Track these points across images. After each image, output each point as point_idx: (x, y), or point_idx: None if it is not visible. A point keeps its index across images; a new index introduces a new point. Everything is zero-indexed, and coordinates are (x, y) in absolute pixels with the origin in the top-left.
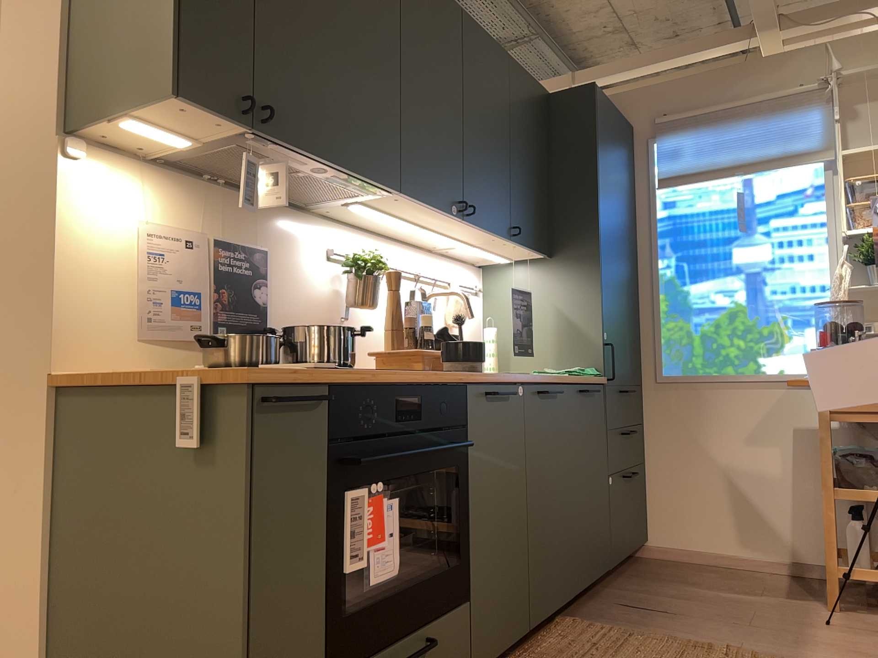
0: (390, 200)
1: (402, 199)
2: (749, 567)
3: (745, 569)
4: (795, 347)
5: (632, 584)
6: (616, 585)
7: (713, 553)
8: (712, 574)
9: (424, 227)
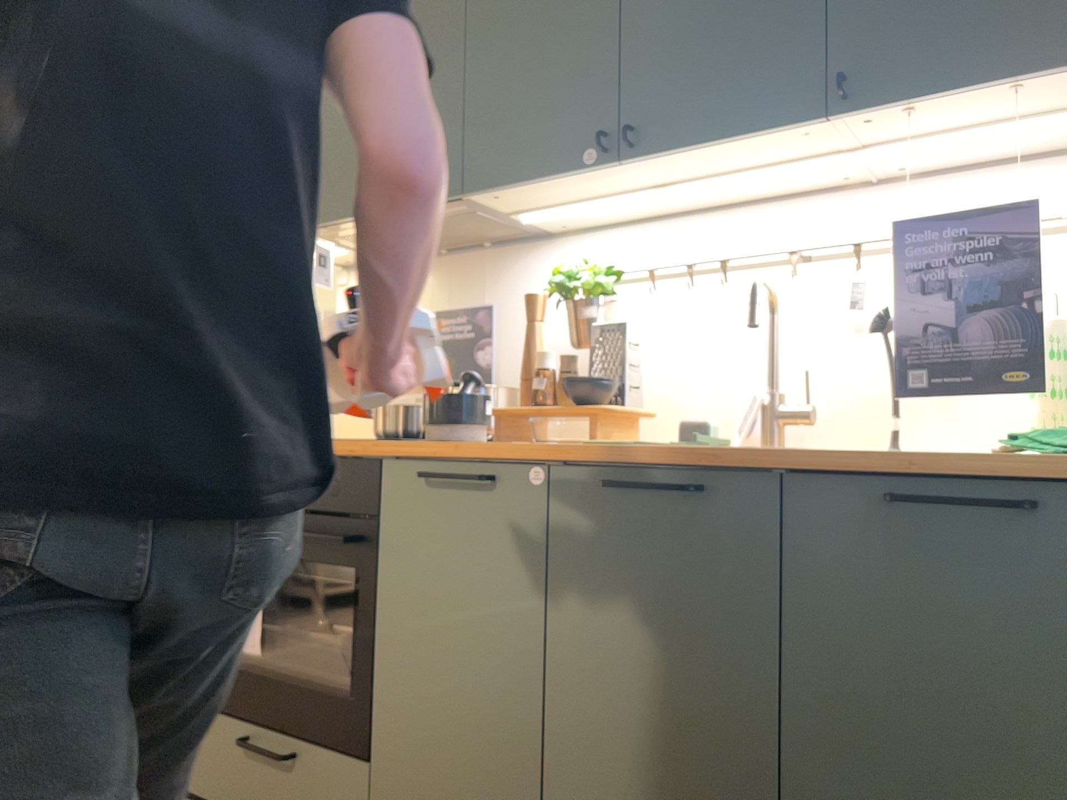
0: (505, 198)
1: (500, 193)
2: None
3: None
4: None
5: None
6: None
7: None
8: None
9: (660, 186)
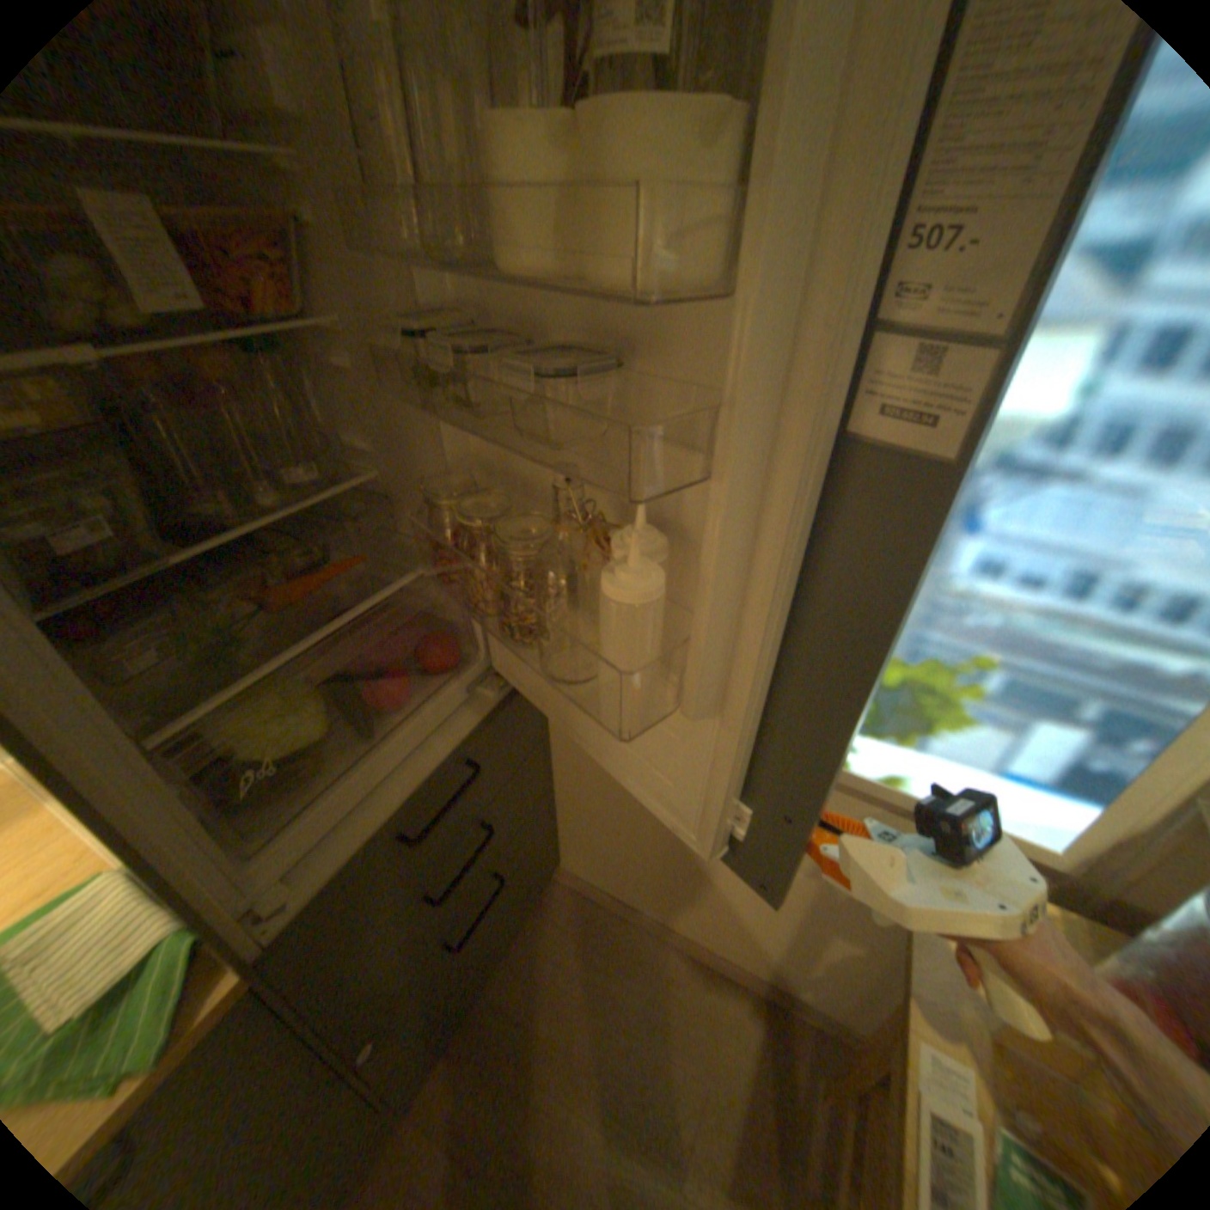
0: None
1: None
2: (708, 965)
3: (699, 970)
4: (976, 750)
5: (464, 1083)
6: (433, 1087)
7: (656, 925)
8: (636, 995)
9: None
